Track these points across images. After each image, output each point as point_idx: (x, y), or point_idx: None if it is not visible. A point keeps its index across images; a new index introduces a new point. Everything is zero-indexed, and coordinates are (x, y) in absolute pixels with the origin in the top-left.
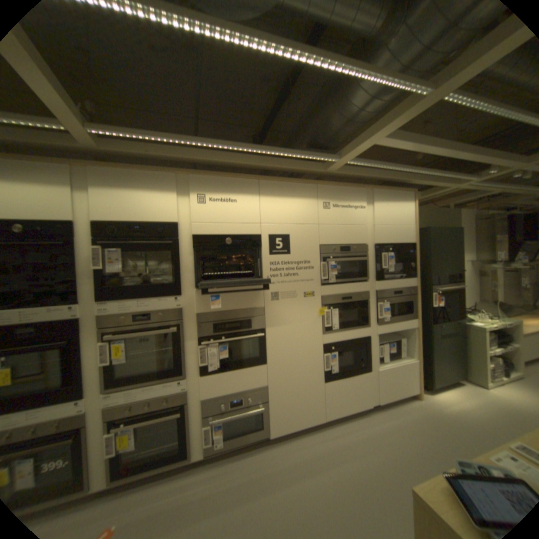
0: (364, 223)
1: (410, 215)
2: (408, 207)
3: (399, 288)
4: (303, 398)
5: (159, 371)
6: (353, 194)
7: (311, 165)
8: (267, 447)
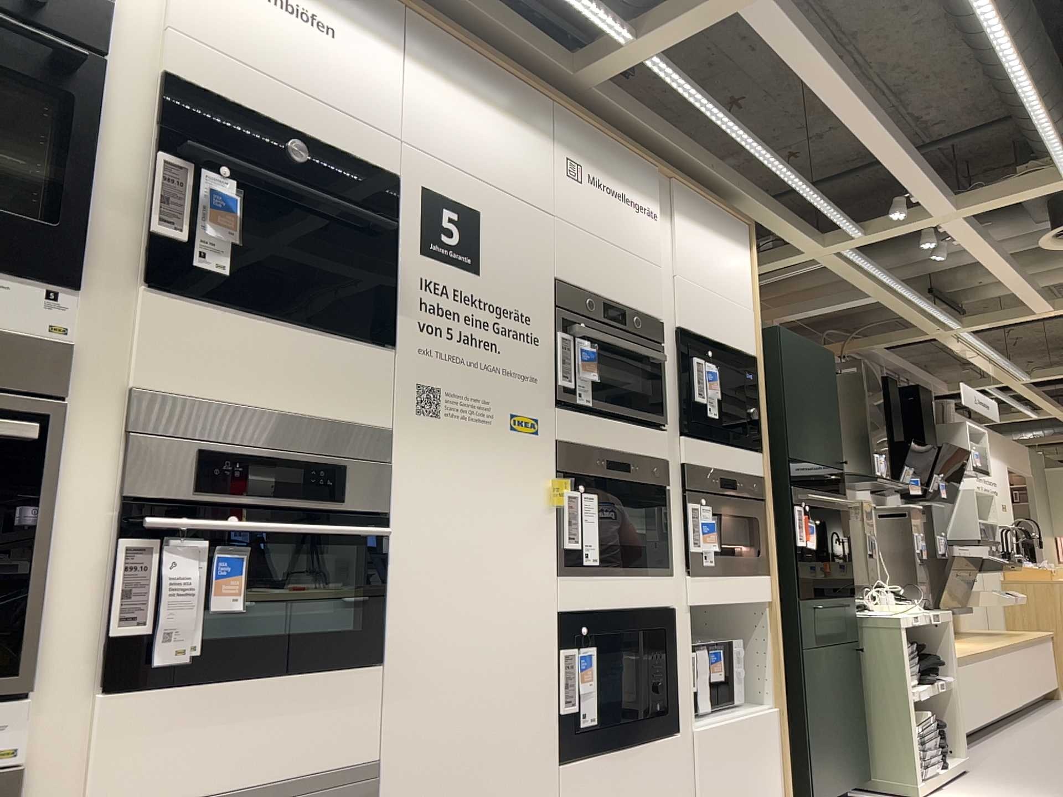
0: (655, 260)
1: (741, 281)
2: (737, 258)
3: (730, 471)
4: None
5: None
6: (631, 172)
7: (543, 44)
8: None
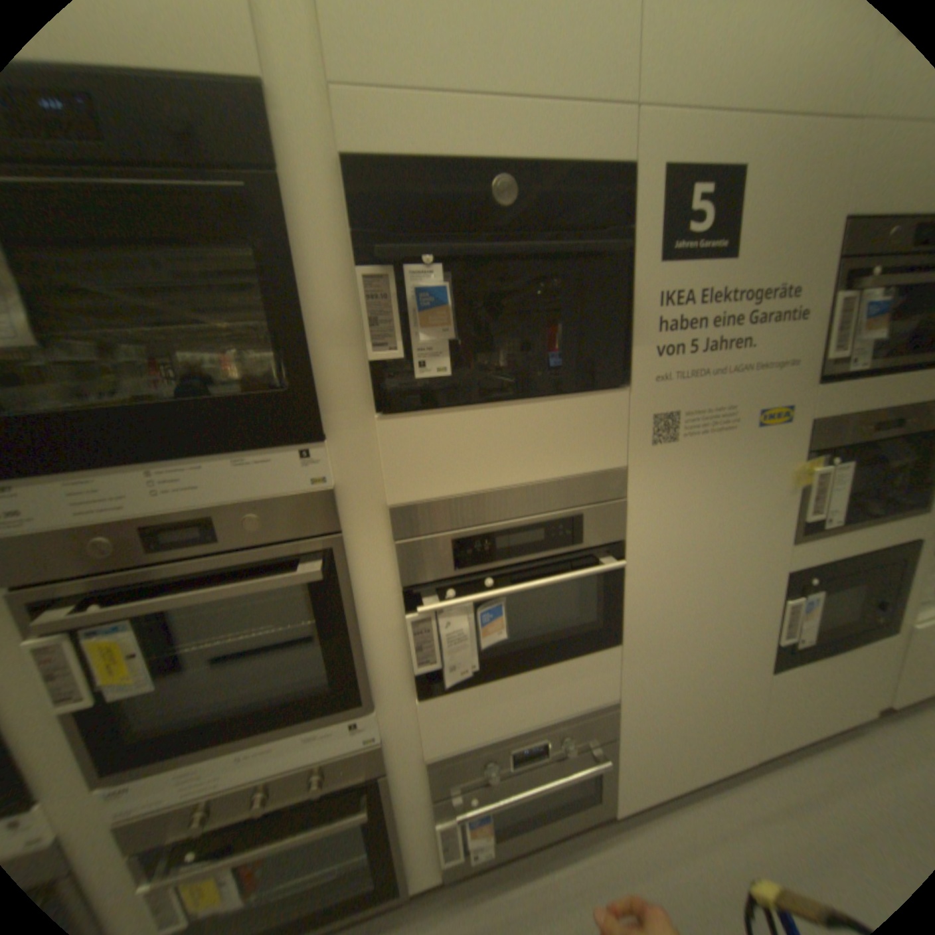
0: None
1: None
2: None
3: None
4: (713, 717)
5: (287, 688)
6: None
7: None
8: (606, 830)
